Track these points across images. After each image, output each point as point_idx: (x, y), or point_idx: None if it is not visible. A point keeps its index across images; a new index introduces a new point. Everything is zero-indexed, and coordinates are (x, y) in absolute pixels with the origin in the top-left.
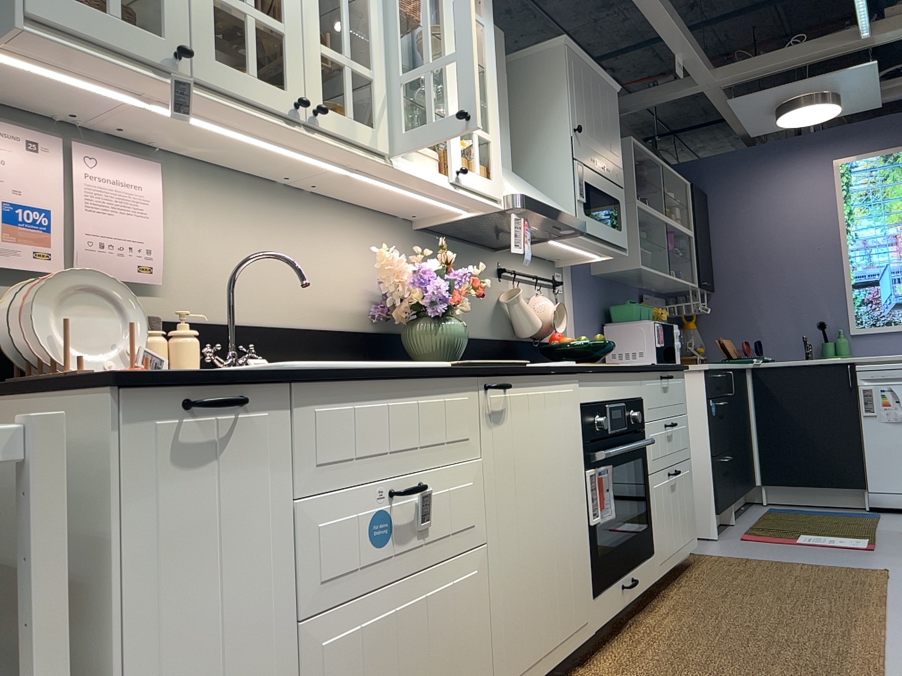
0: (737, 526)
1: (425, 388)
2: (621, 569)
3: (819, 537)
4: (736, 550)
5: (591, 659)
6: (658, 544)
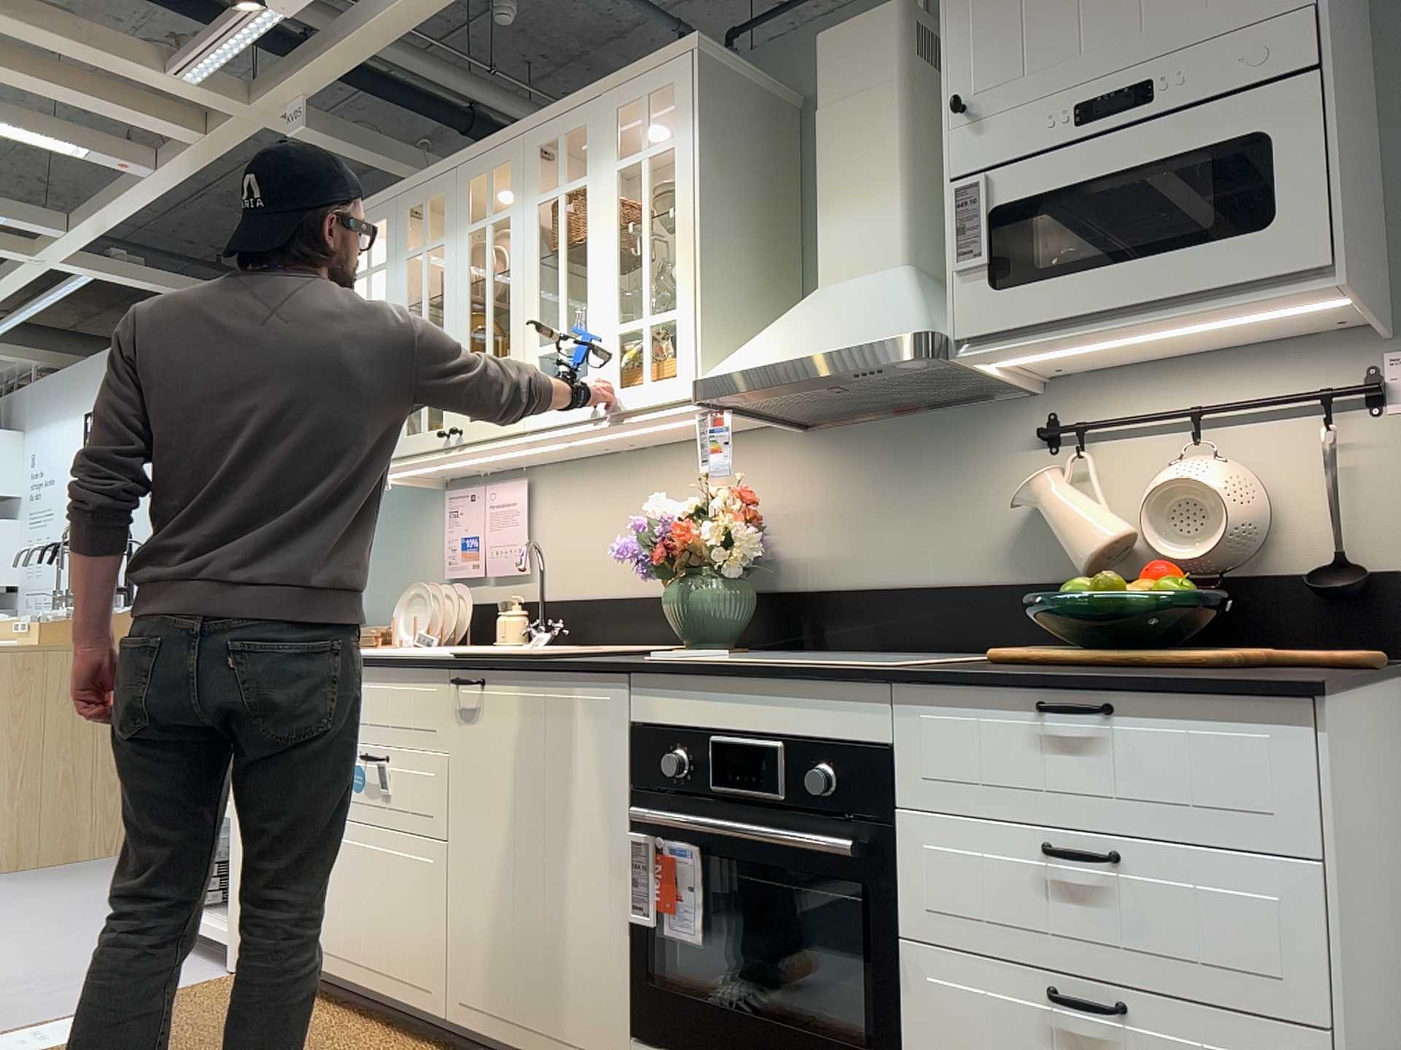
0: None
1: (397, 676)
2: None
3: None
4: None
5: None
6: None
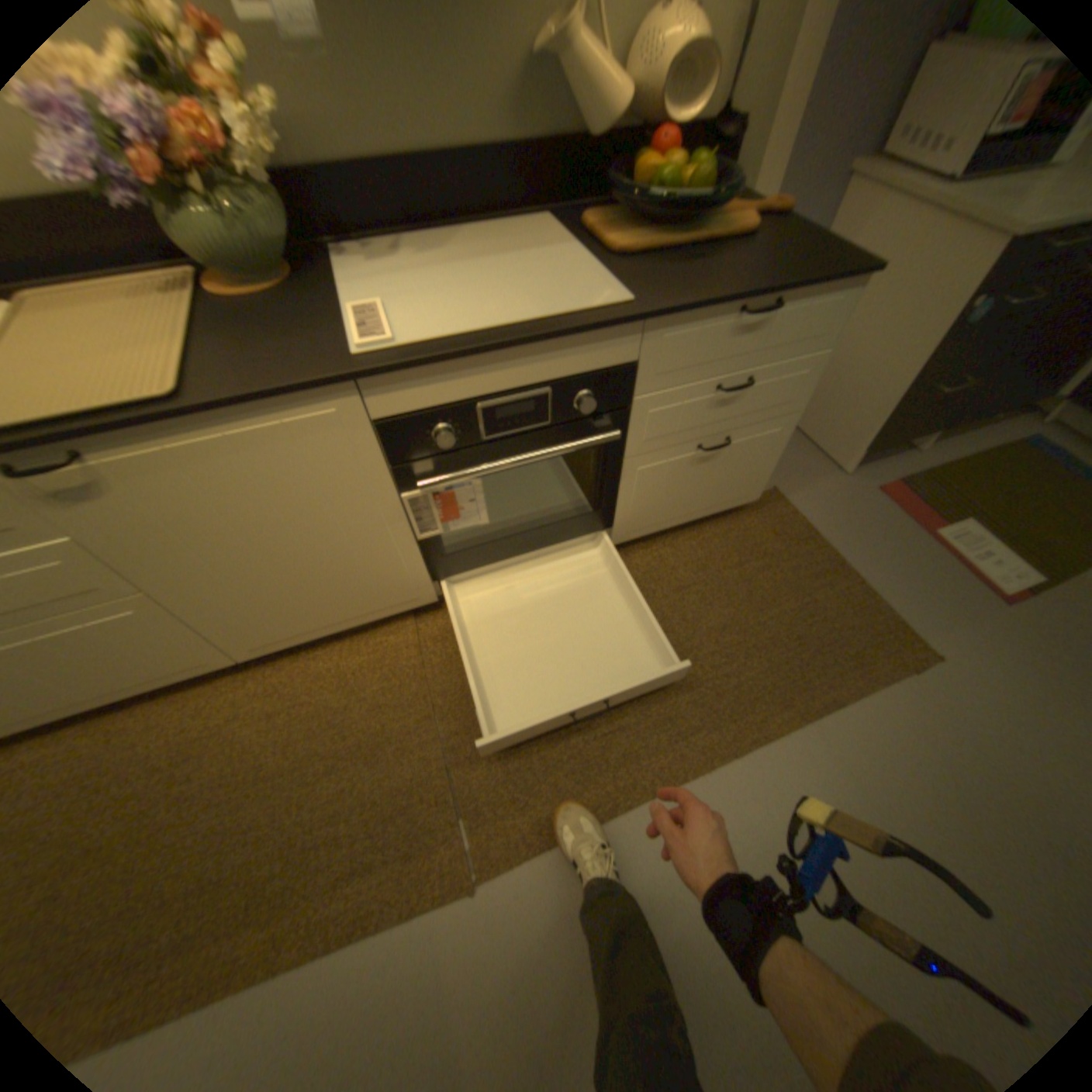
0: (918, 459)
1: None
2: (510, 554)
3: (981, 542)
4: (833, 510)
5: (443, 608)
6: (624, 520)
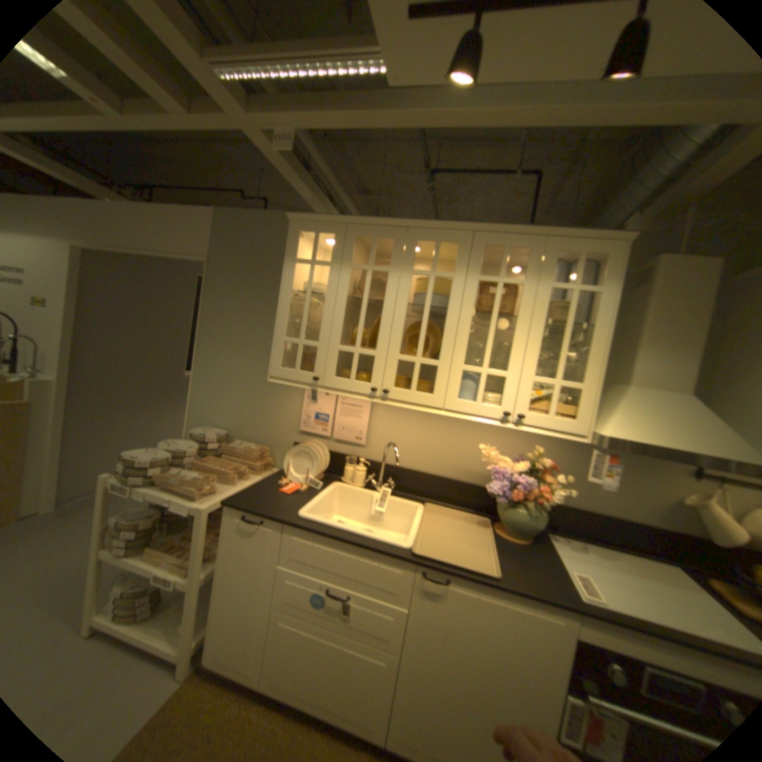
0: None
1: (365, 553)
2: None
3: None
4: None
5: None
6: None
